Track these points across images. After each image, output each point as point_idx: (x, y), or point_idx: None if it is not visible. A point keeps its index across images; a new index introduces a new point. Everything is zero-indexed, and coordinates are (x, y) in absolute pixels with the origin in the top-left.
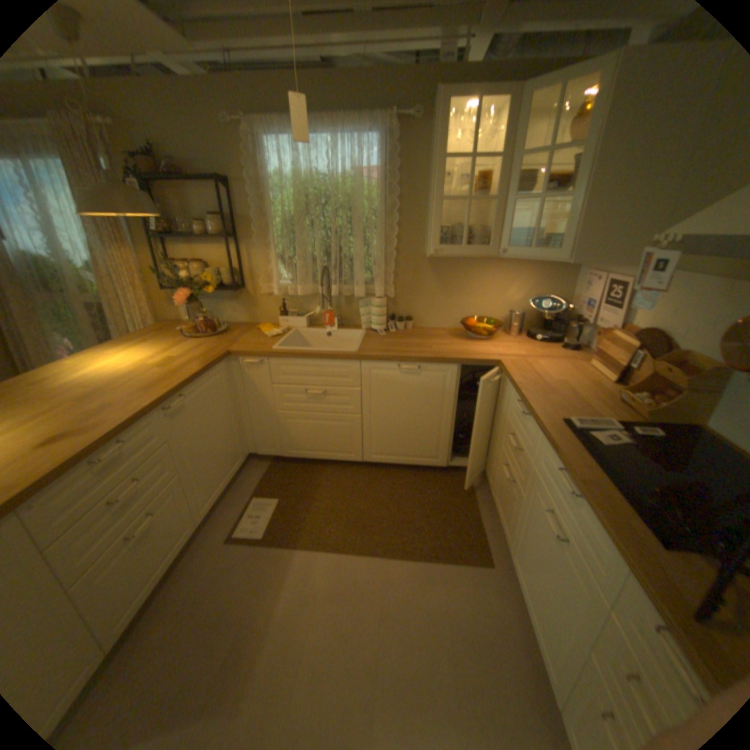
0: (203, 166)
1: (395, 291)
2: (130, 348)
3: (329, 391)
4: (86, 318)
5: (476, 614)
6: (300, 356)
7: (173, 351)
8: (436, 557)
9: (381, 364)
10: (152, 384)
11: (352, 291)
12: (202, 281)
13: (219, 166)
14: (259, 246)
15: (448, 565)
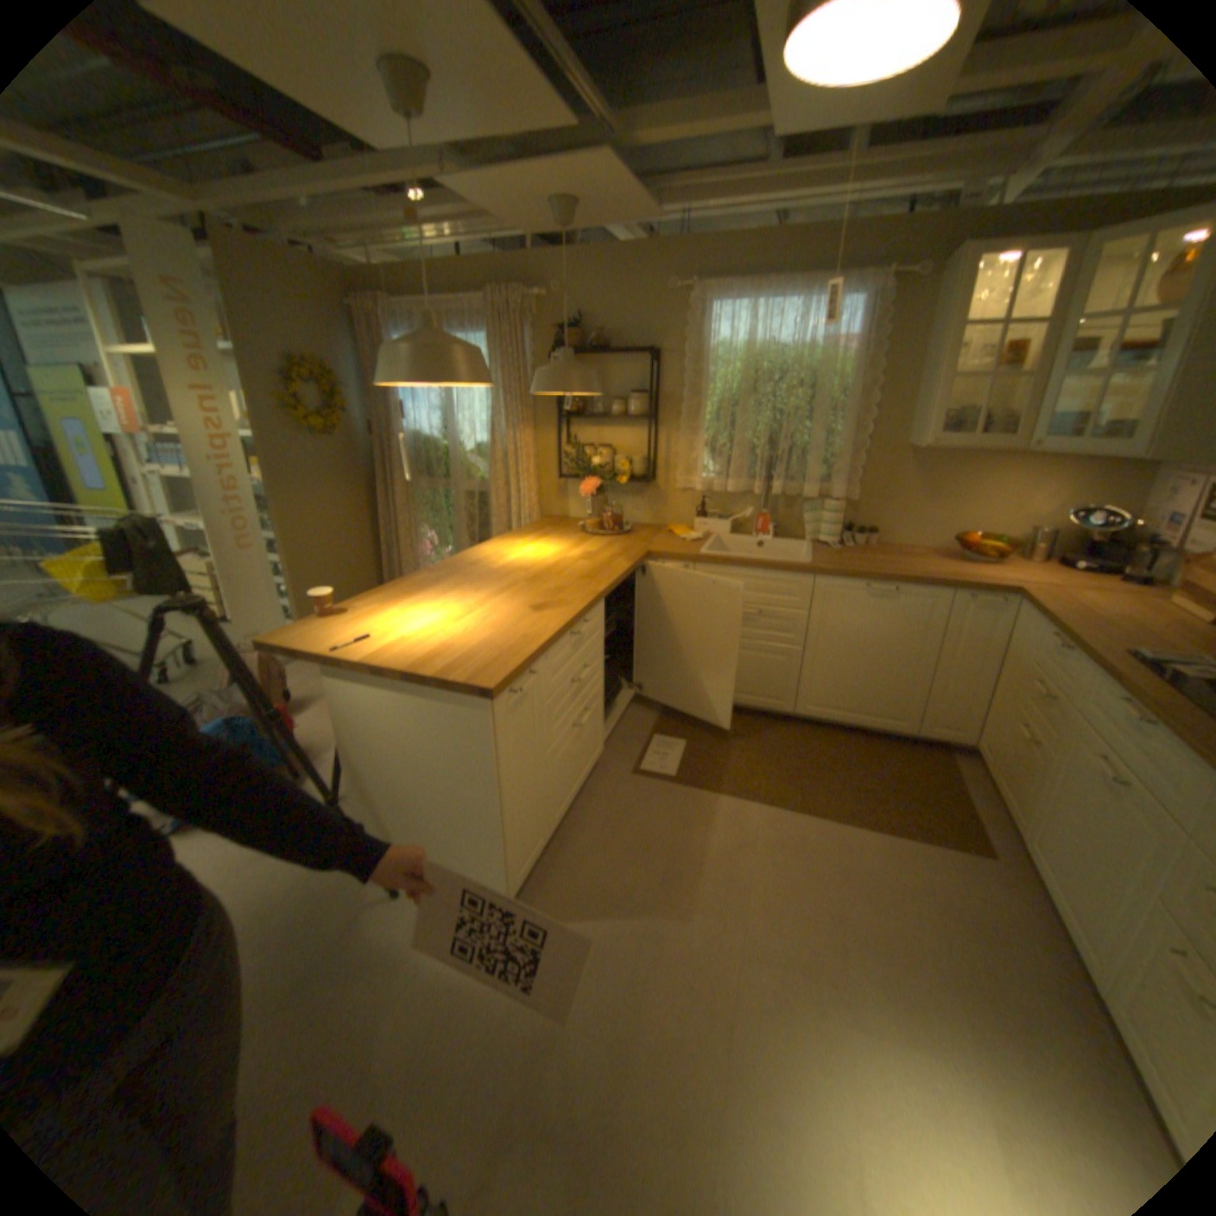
0: (633, 337)
1: (858, 492)
2: (535, 540)
3: (765, 611)
4: (463, 507)
5: (973, 899)
6: (736, 562)
7: (585, 546)
8: (909, 833)
9: (843, 581)
10: (590, 574)
11: (797, 489)
12: (615, 469)
13: (653, 337)
14: (683, 430)
15: (927, 844)
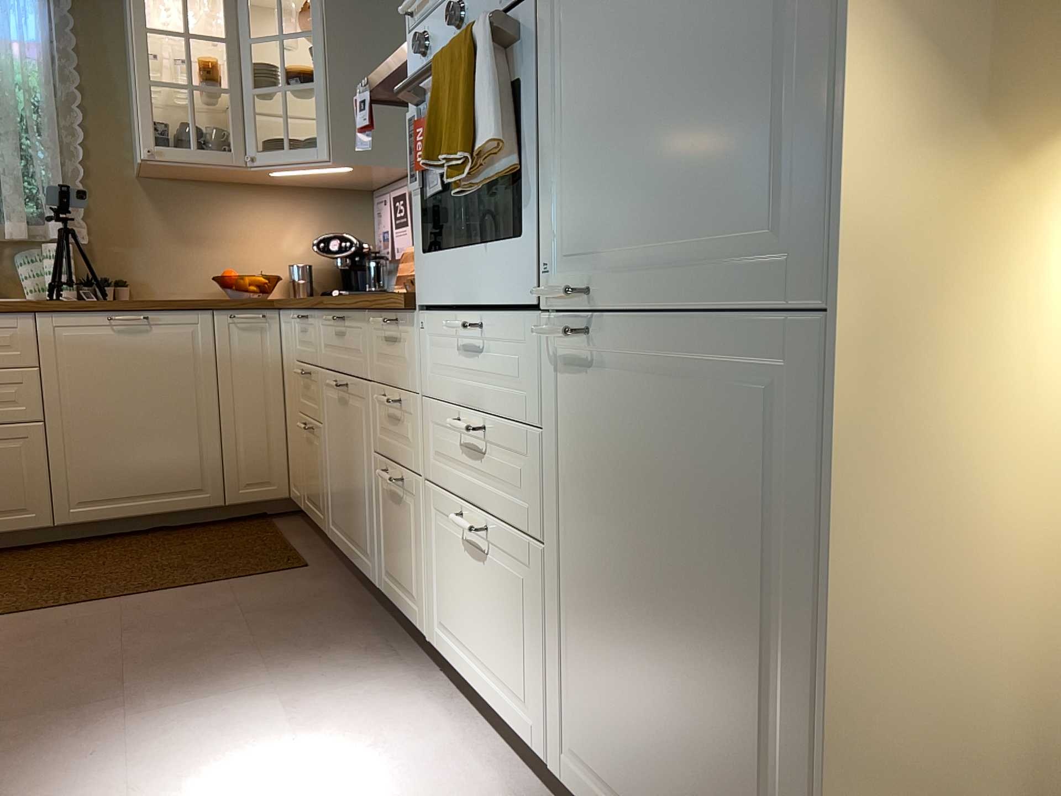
0: None
1: (88, 233)
2: None
3: None
4: None
5: (281, 596)
6: None
7: None
8: (214, 578)
9: (77, 317)
10: None
11: (1, 234)
12: None
13: None
14: None
15: (234, 579)
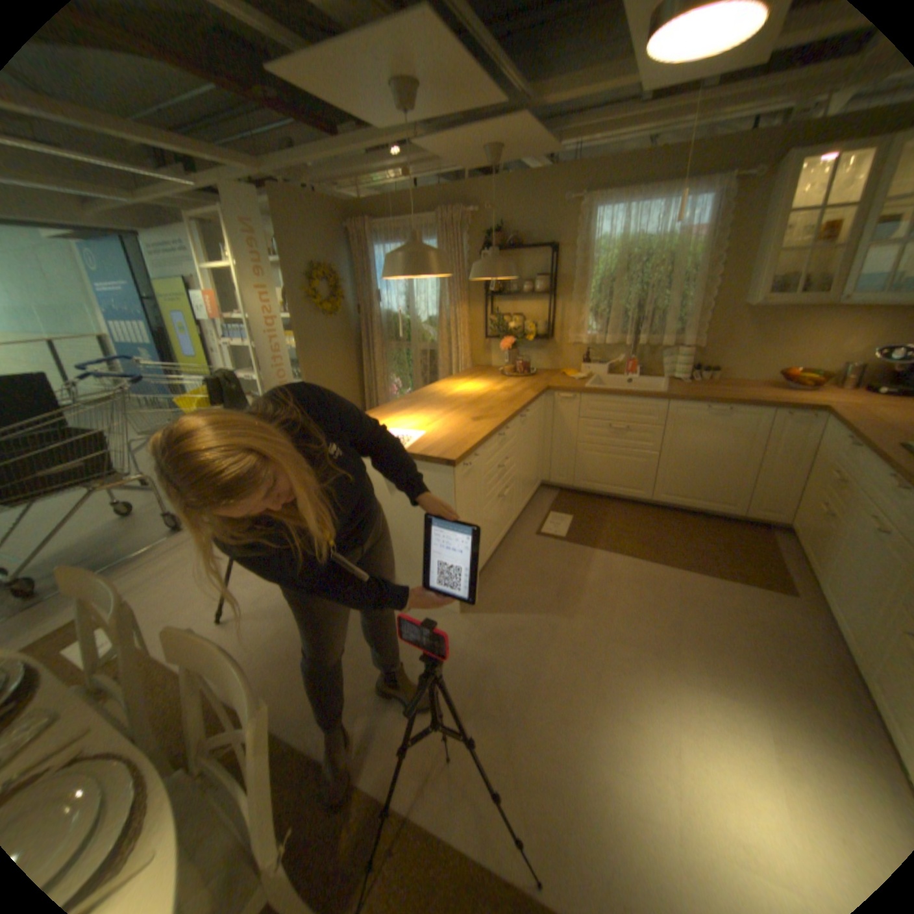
0: (539, 236)
1: (705, 341)
2: (470, 380)
3: (631, 427)
4: (419, 361)
5: (776, 619)
6: (611, 392)
7: (504, 383)
8: (732, 578)
9: (690, 404)
10: (508, 400)
11: (658, 340)
12: (525, 330)
13: (553, 235)
14: (574, 301)
15: (745, 585)
